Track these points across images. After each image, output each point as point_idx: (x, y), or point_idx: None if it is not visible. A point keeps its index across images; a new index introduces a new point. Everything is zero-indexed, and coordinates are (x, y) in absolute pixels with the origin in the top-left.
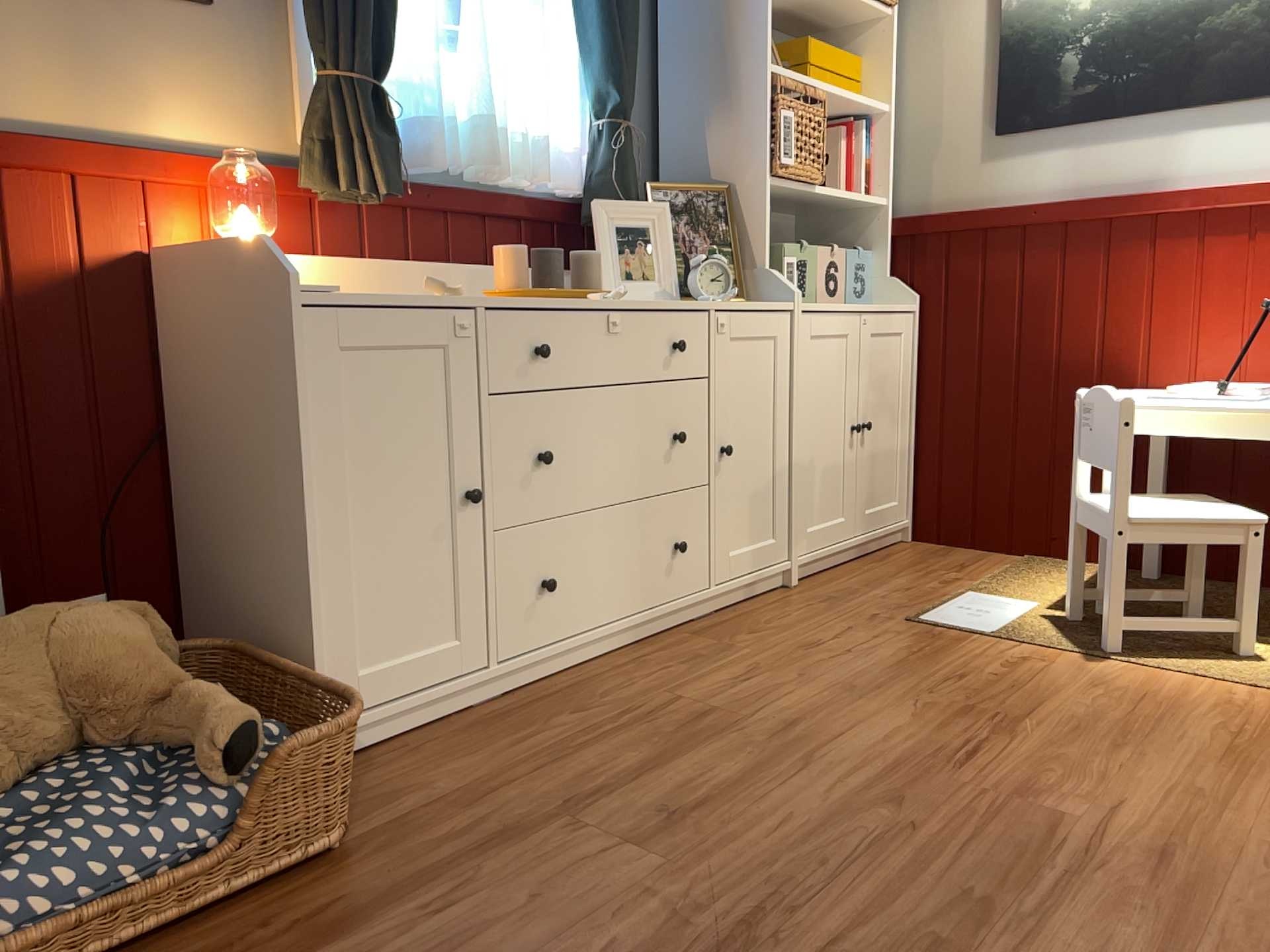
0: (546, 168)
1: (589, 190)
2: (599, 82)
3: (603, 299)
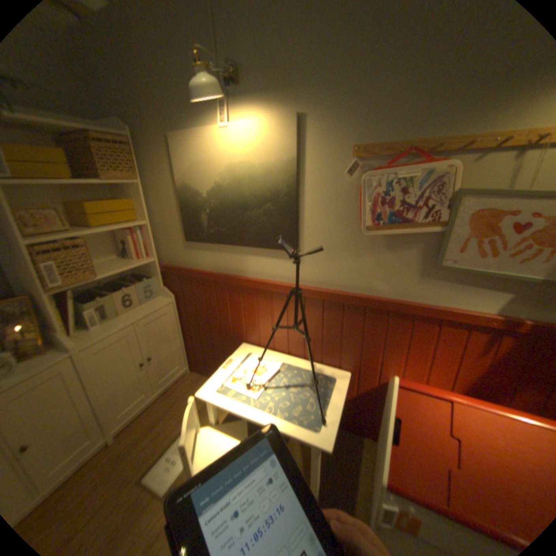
0: None
1: None
2: None
3: None
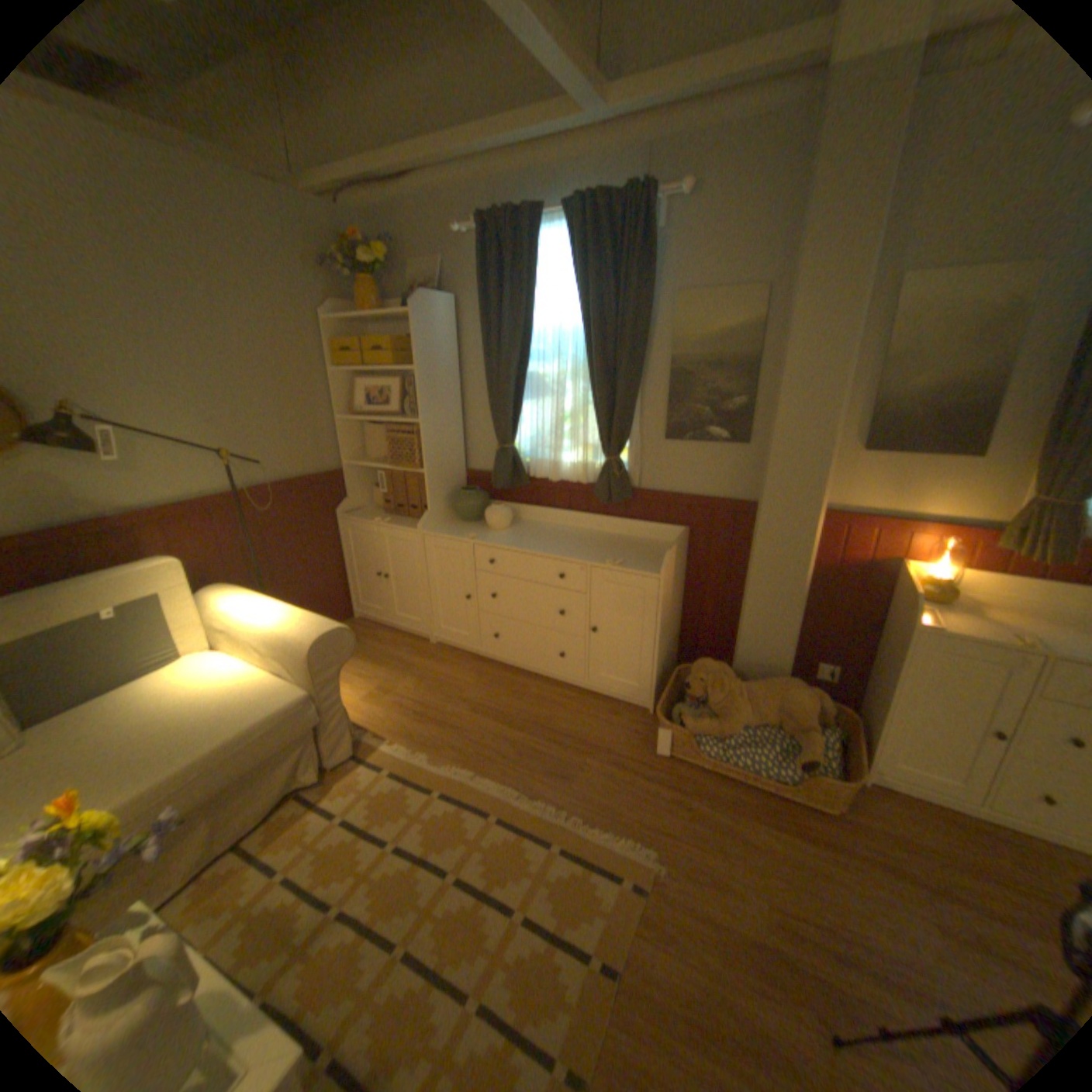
0: None
1: None
2: None
3: None
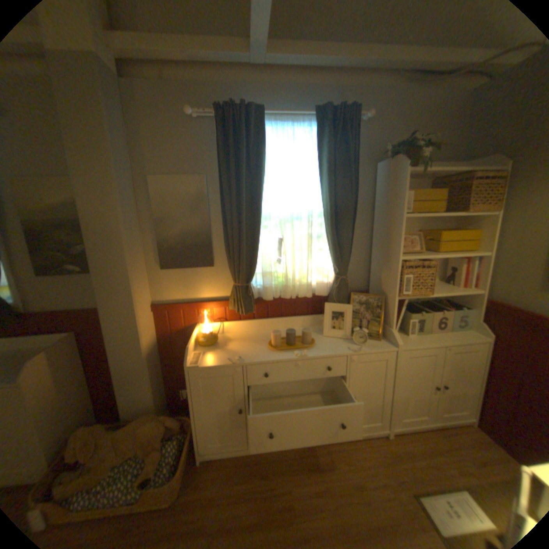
0: (316, 287)
1: (330, 294)
2: (333, 264)
3: (296, 356)
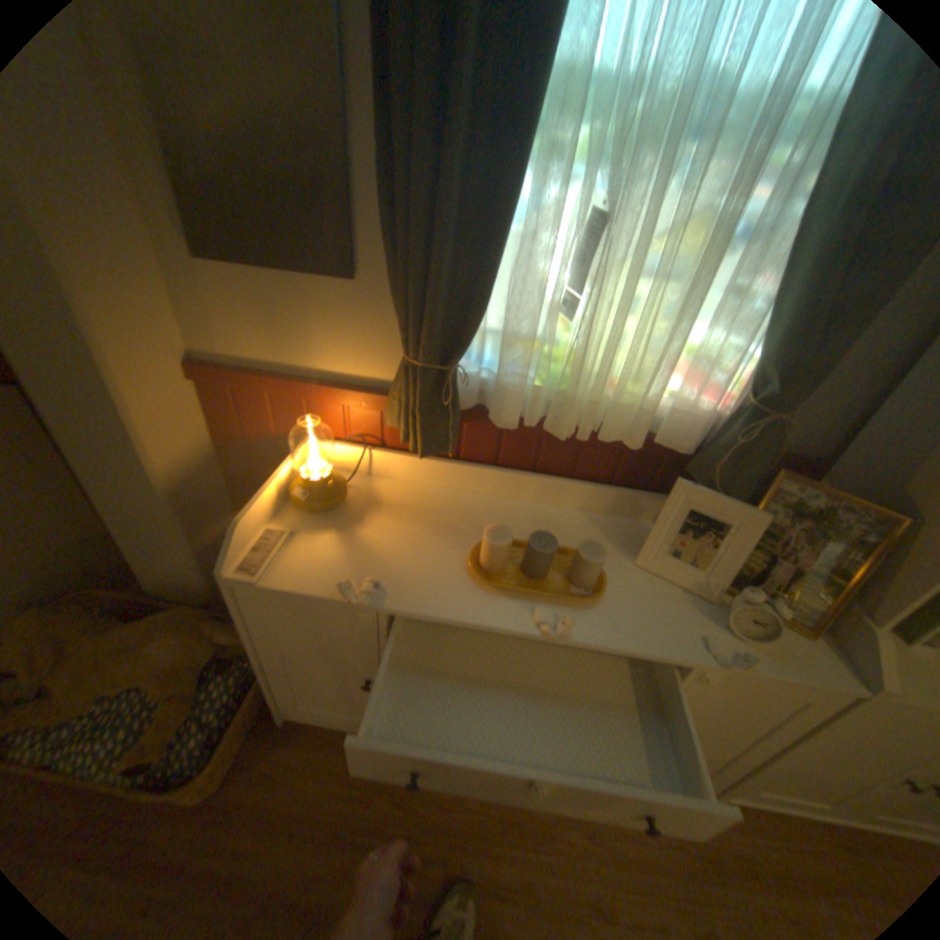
0: (669, 417)
1: (706, 453)
2: (770, 359)
3: (540, 627)
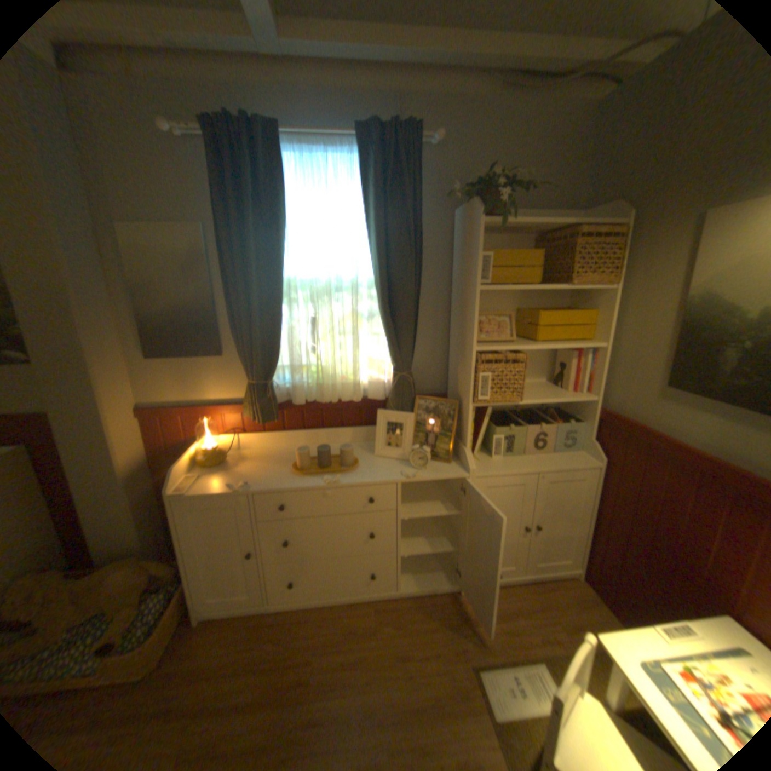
0: (371, 387)
1: (389, 398)
2: (389, 355)
3: (325, 484)
